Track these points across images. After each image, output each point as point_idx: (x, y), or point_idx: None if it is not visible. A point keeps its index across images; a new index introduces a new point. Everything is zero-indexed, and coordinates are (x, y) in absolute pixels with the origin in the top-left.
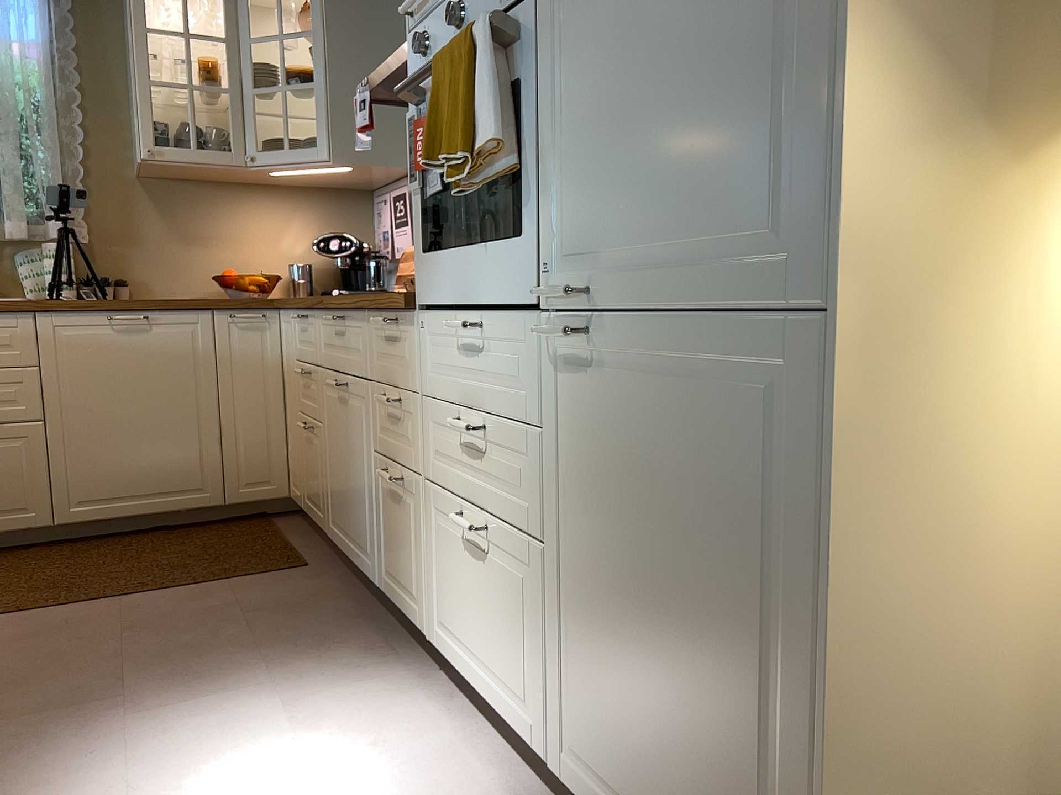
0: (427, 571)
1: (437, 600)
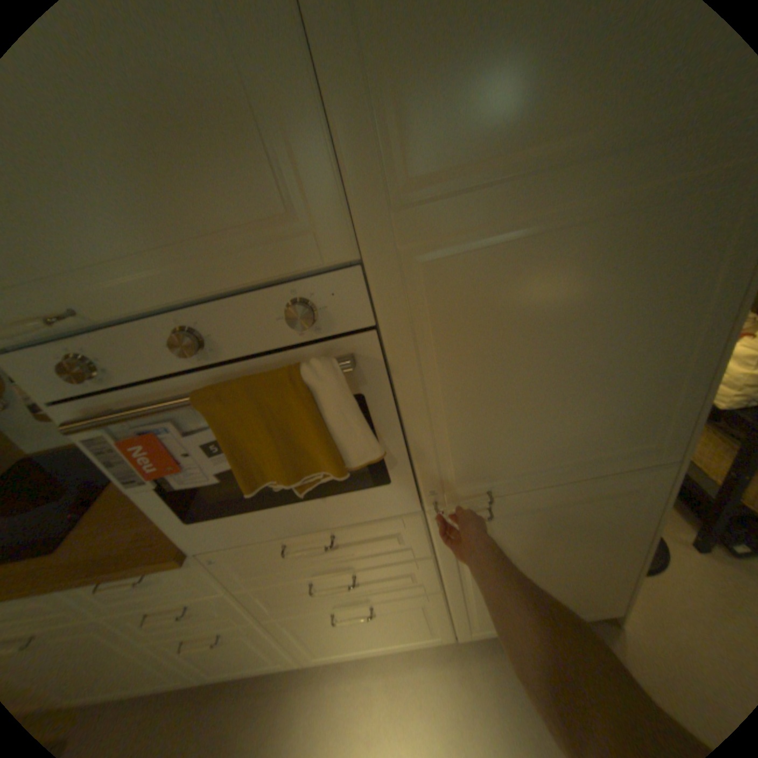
0: (280, 650)
1: (303, 653)
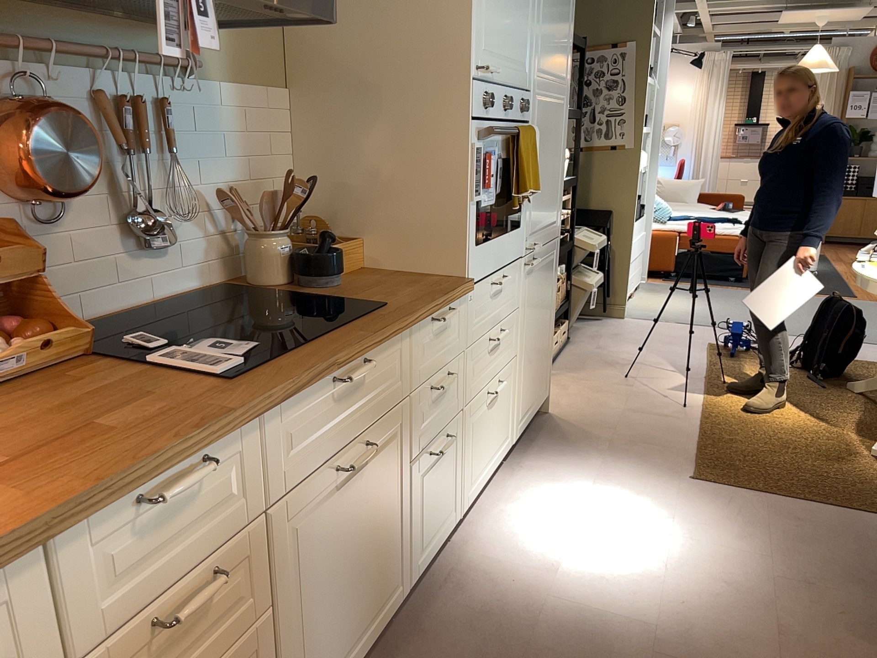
0: (460, 472)
1: (467, 476)
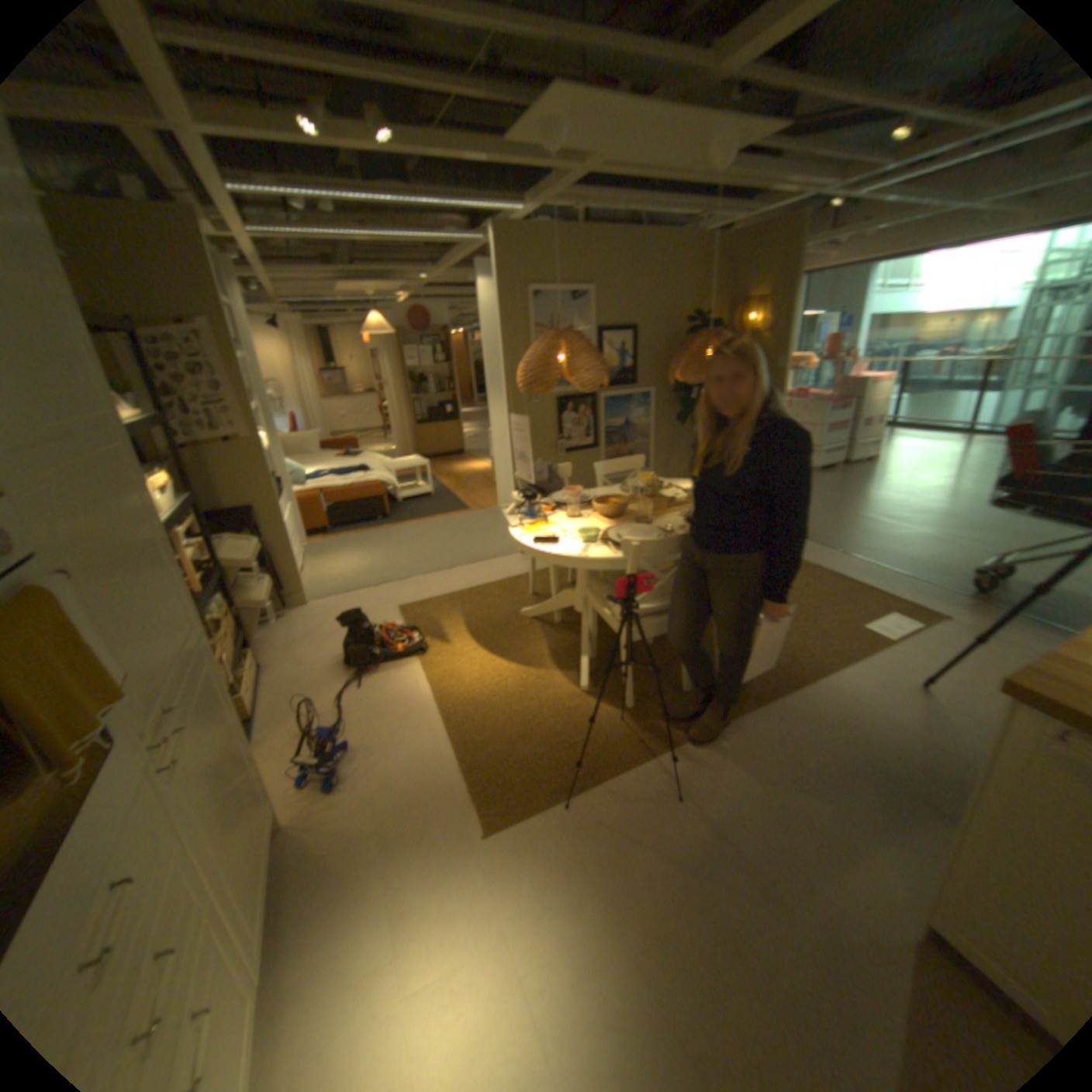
0: None
1: None
